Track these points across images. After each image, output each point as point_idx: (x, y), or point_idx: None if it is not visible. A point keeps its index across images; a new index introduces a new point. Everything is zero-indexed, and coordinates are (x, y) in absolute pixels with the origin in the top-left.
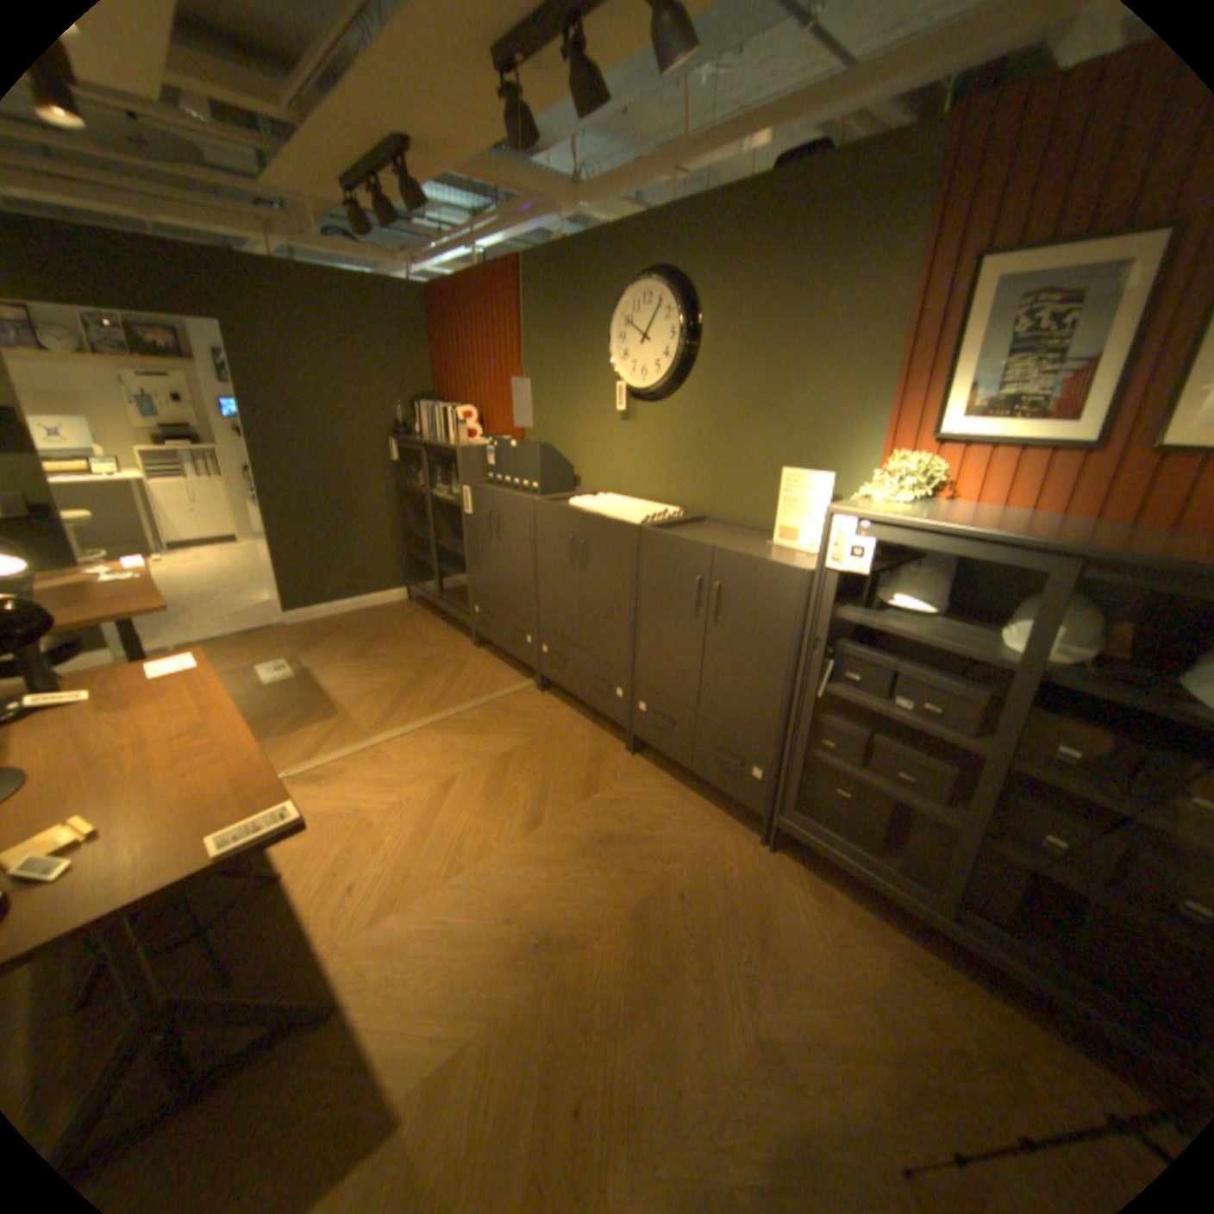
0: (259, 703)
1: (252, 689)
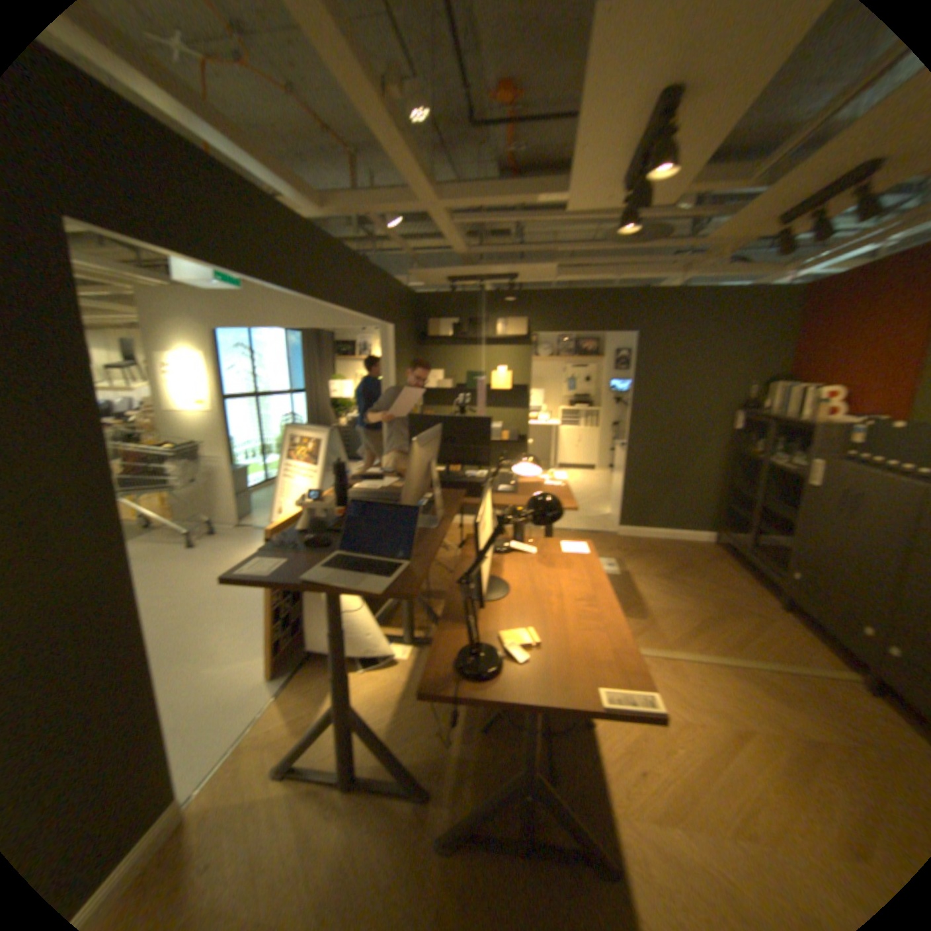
0: None
1: None
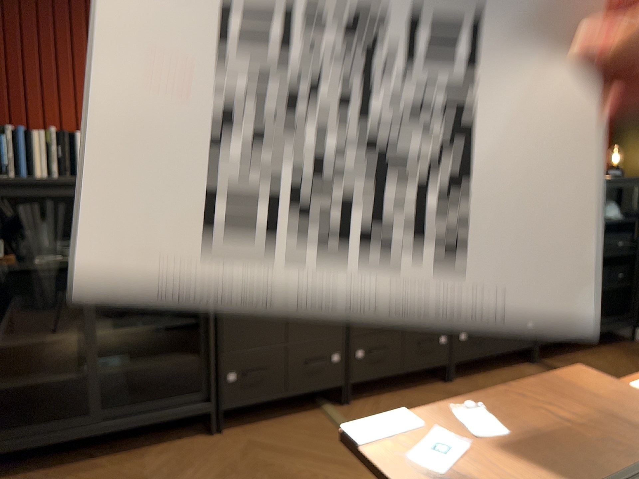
0: None
1: None
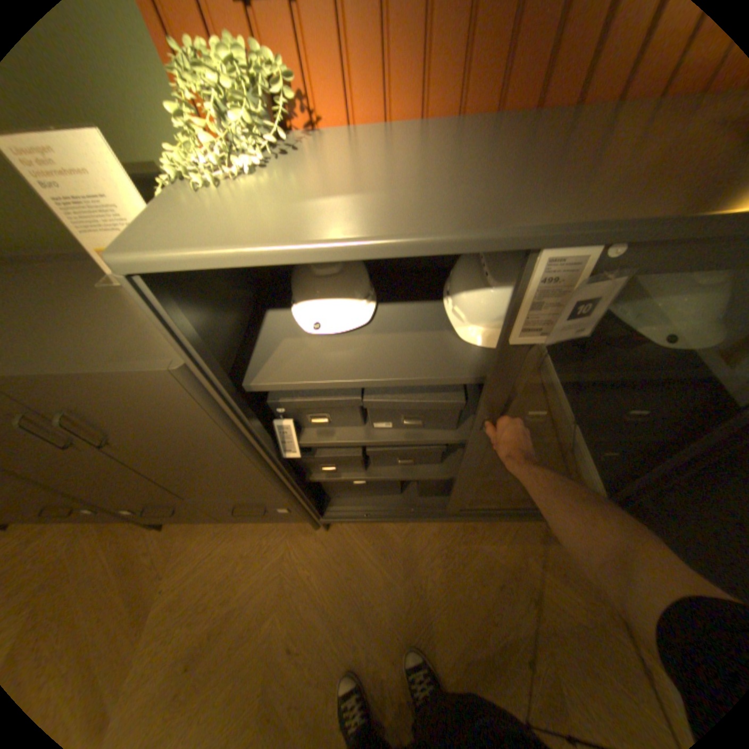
0: None
1: None
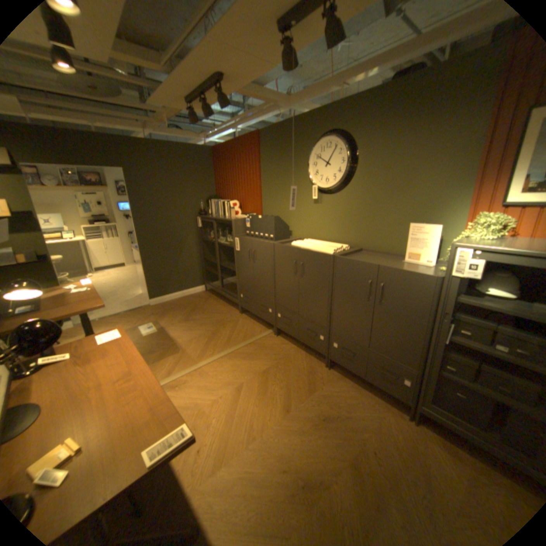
0: (142, 345)
1: (138, 338)
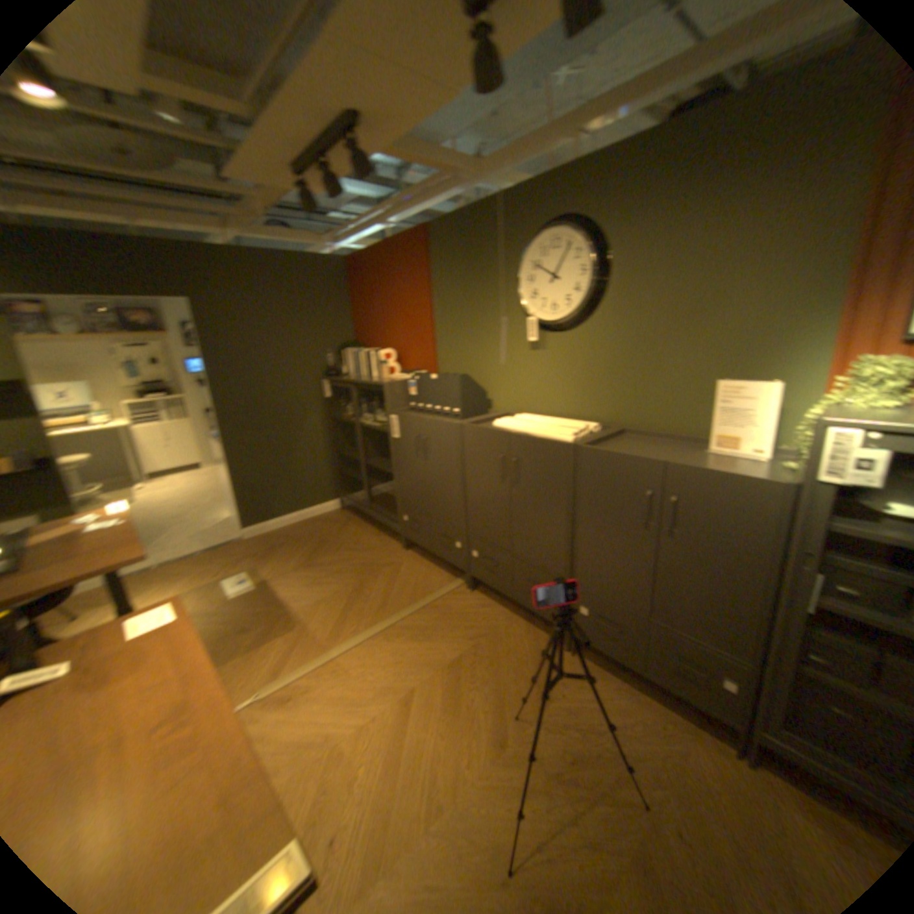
0: (225, 620)
1: (218, 606)
